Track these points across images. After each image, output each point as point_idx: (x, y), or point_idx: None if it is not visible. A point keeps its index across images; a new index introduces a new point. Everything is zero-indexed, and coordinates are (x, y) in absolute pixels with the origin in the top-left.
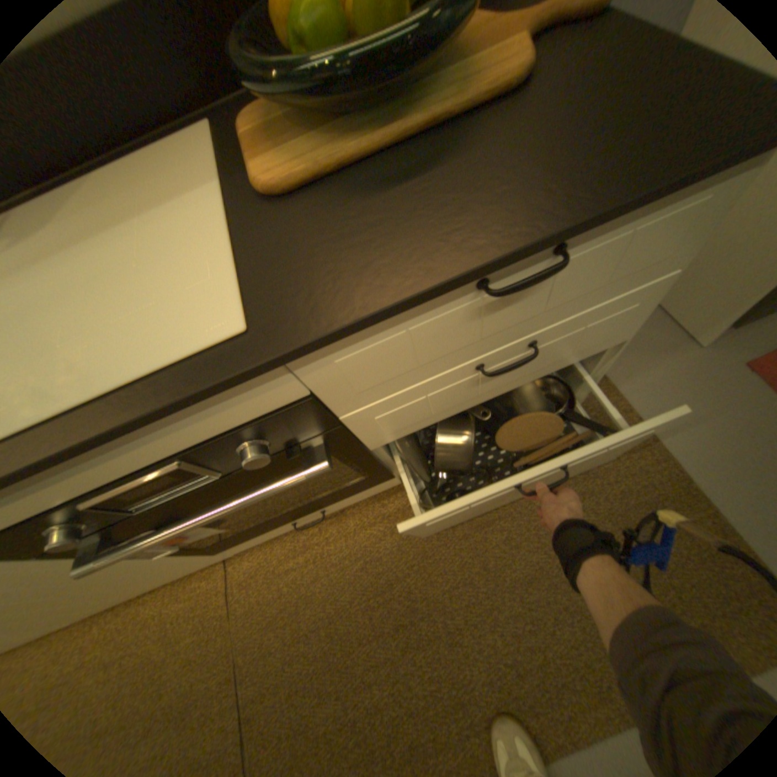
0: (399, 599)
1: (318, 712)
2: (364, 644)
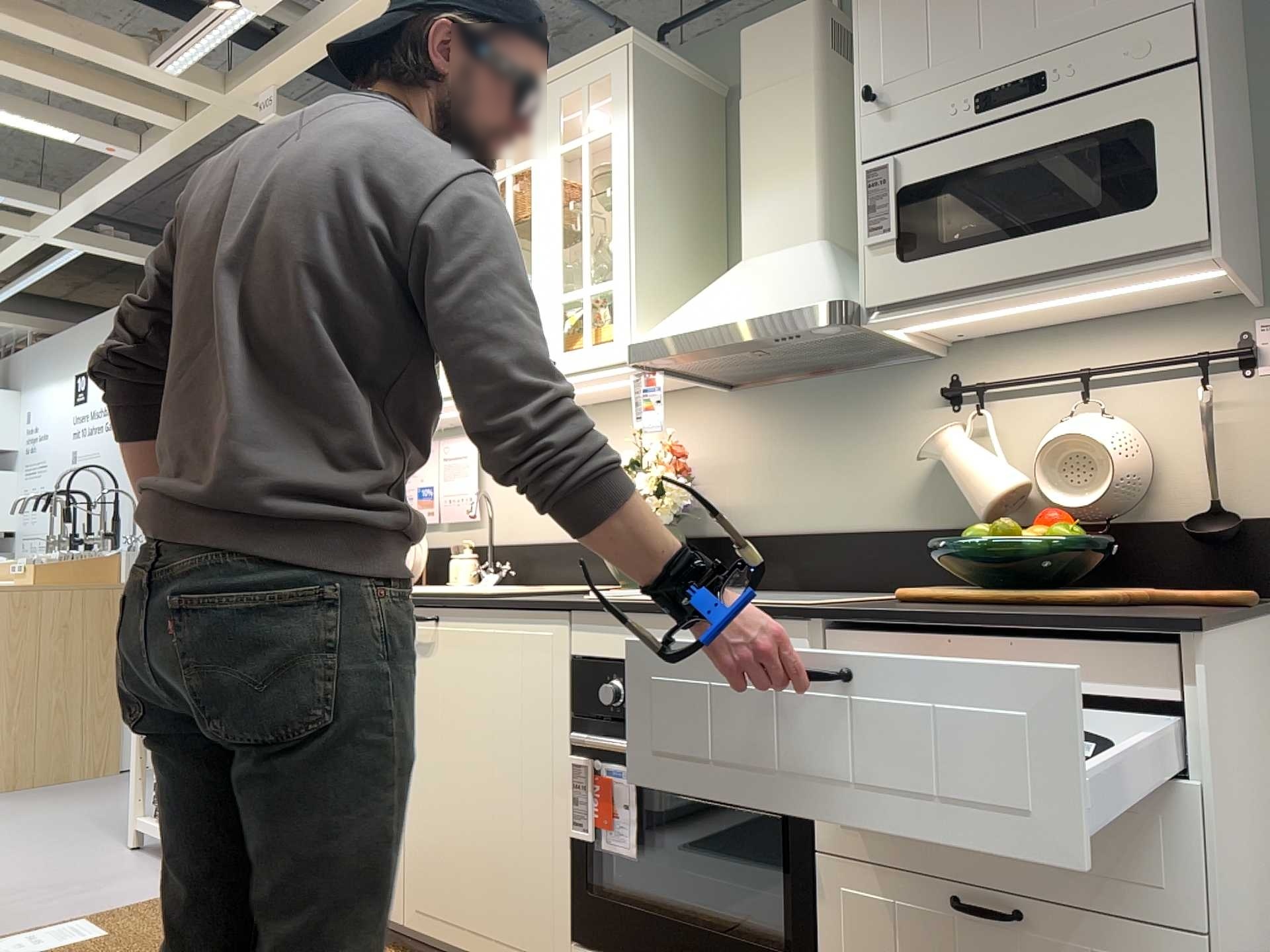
0: None
1: None
2: None
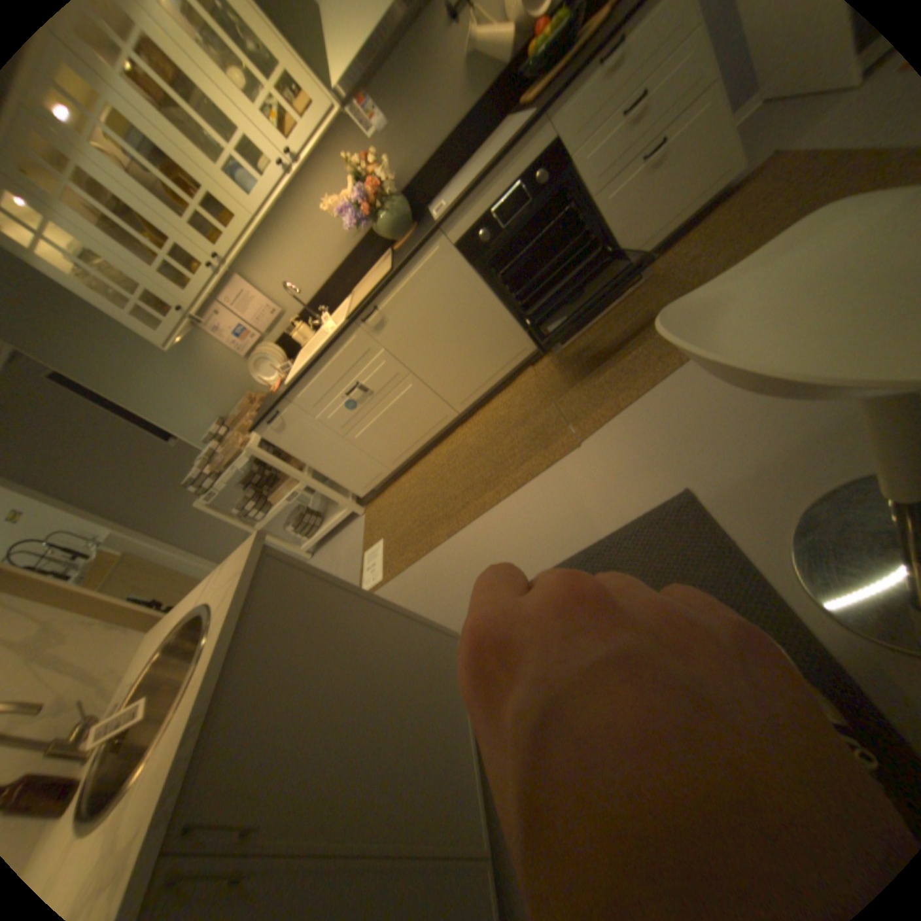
0: (643, 314)
1: (601, 376)
2: (624, 341)
